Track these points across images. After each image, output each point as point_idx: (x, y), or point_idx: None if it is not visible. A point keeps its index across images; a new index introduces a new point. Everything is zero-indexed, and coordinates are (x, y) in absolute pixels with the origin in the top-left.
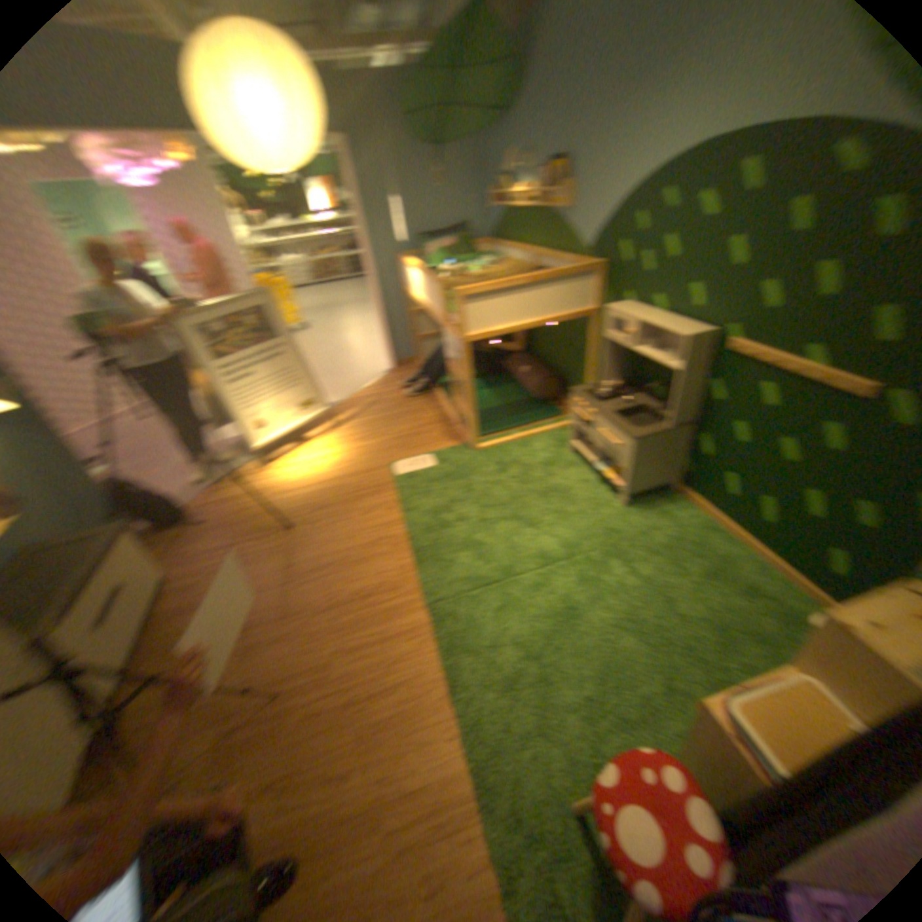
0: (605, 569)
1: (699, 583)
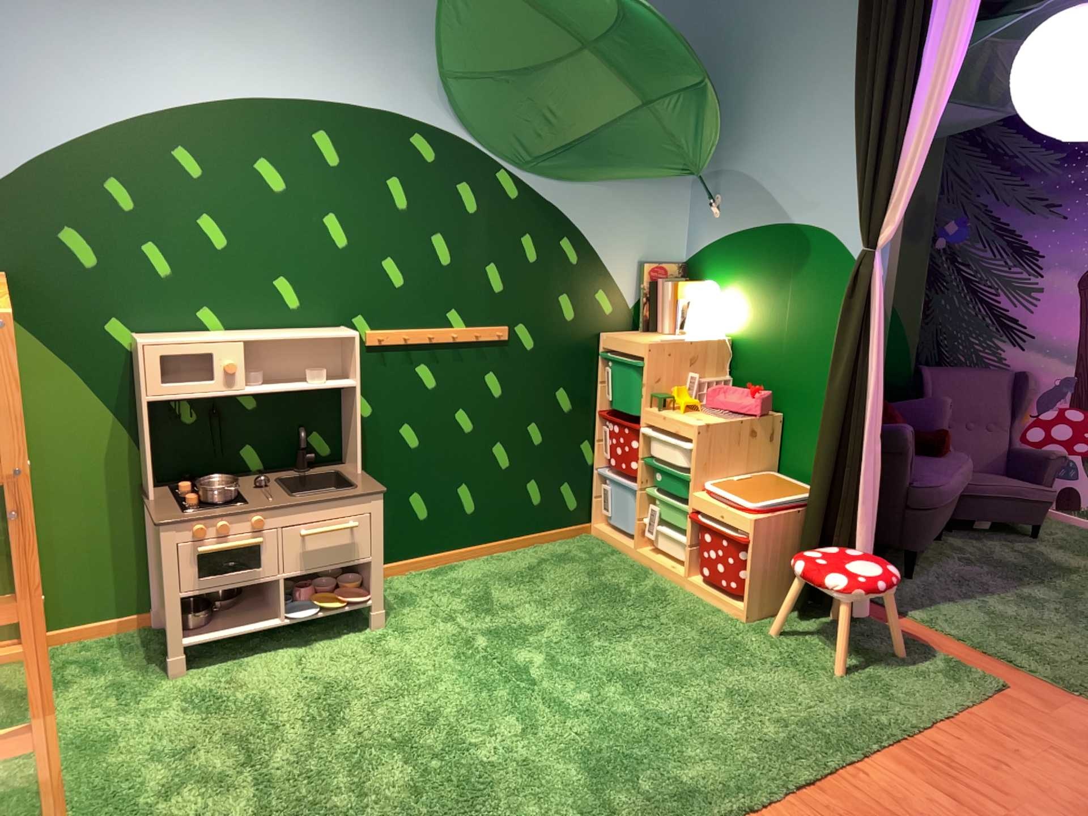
0: (522, 642)
1: (526, 588)
